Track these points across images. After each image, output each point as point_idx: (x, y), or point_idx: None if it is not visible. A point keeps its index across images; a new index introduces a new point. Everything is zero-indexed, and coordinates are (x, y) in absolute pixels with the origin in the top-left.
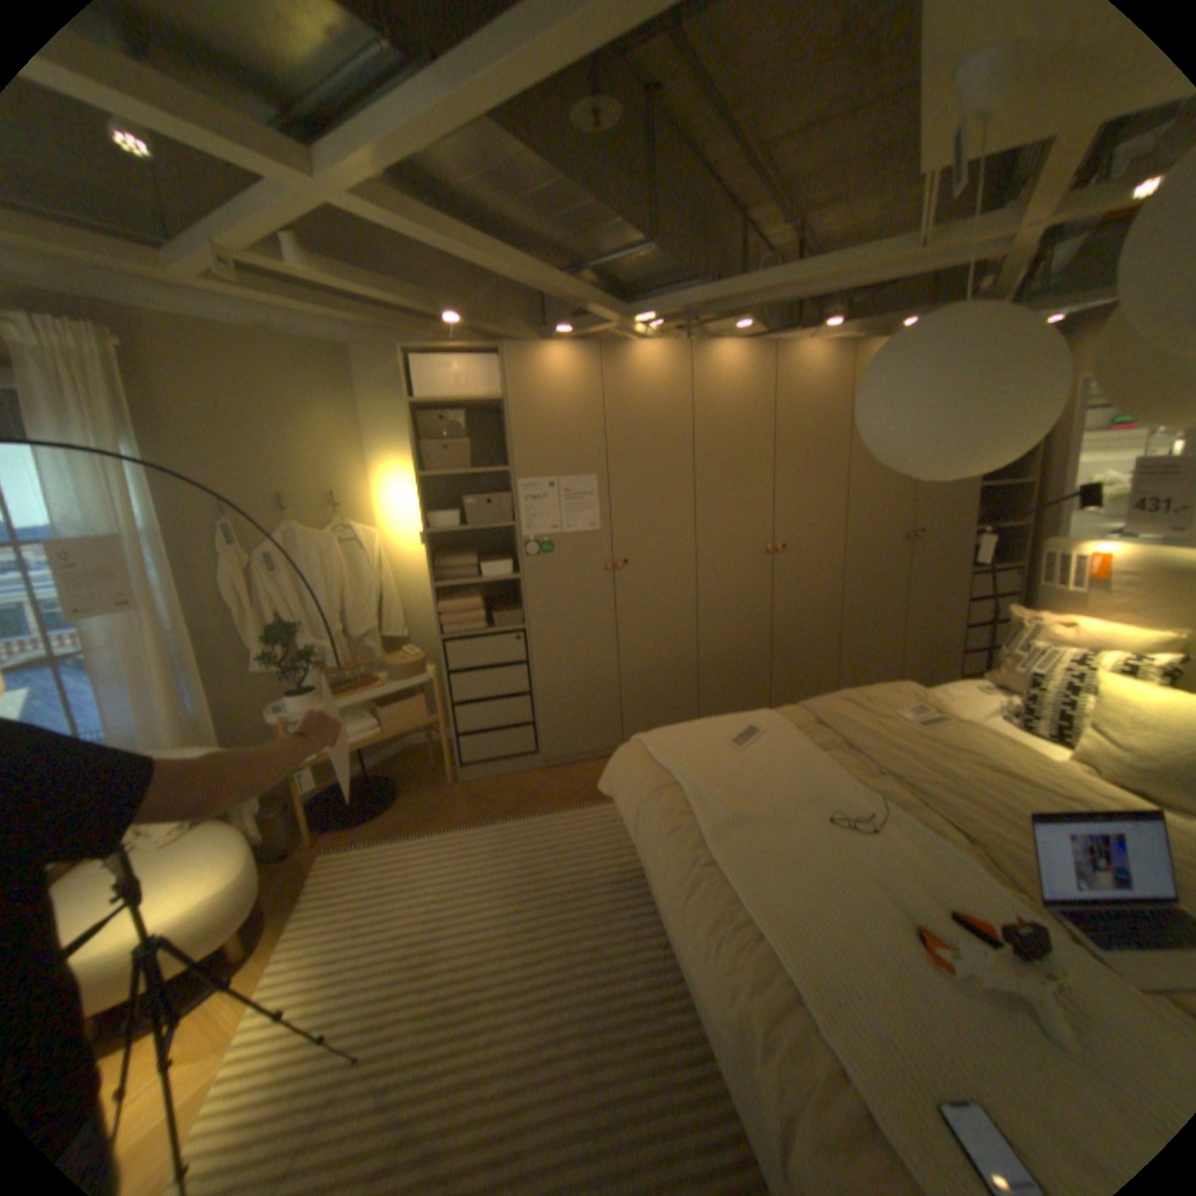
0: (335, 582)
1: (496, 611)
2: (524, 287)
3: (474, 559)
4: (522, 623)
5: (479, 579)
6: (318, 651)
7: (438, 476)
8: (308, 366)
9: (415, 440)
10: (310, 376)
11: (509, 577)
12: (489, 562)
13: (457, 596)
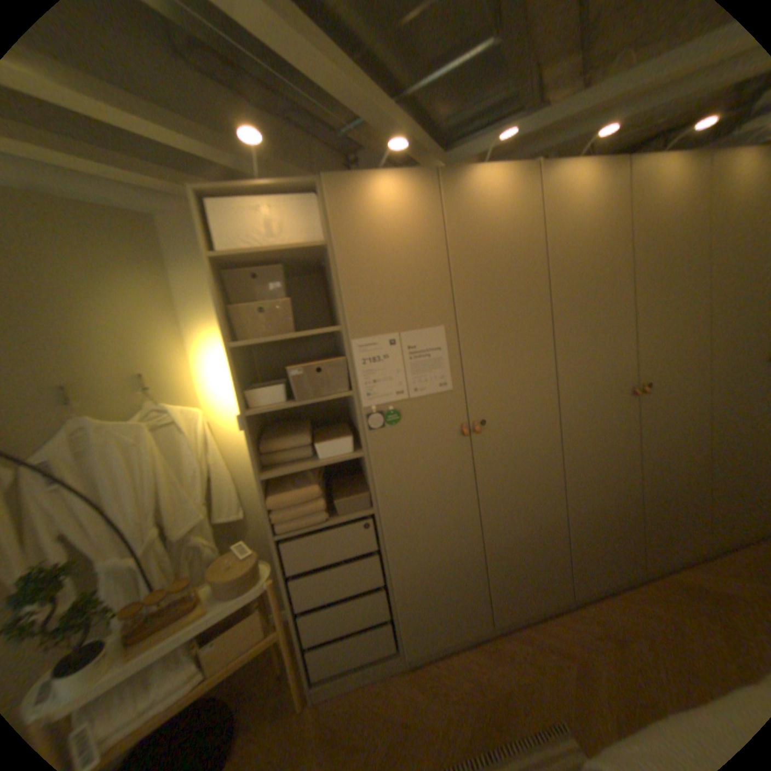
0: (148, 477)
1: (338, 492)
2: (341, 133)
3: (309, 433)
4: (370, 506)
5: (316, 461)
6: (125, 570)
7: (258, 344)
8: (105, 234)
9: (227, 304)
10: (108, 245)
11: (351, 455)
12: (326, 437)
13: (291, 482)
